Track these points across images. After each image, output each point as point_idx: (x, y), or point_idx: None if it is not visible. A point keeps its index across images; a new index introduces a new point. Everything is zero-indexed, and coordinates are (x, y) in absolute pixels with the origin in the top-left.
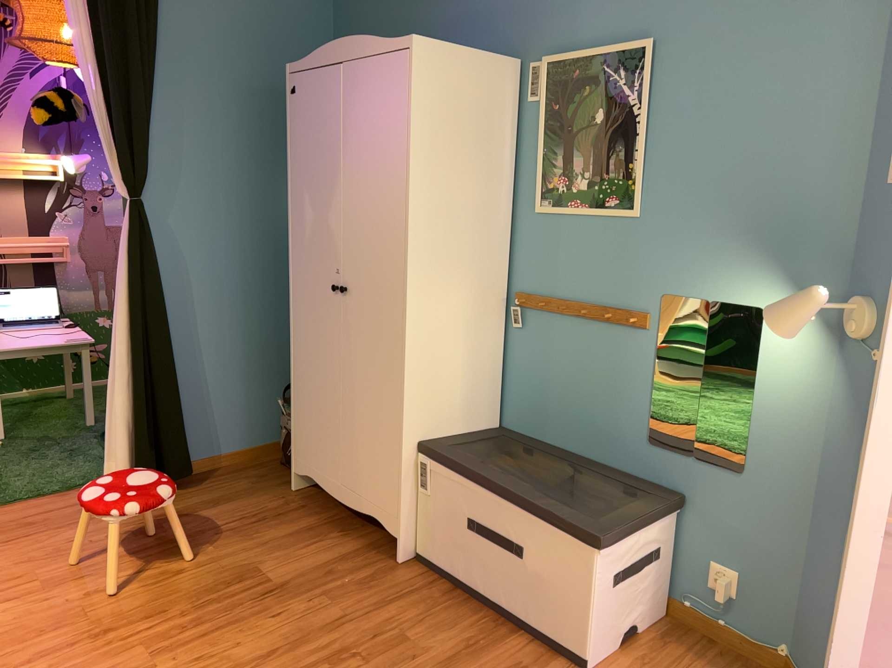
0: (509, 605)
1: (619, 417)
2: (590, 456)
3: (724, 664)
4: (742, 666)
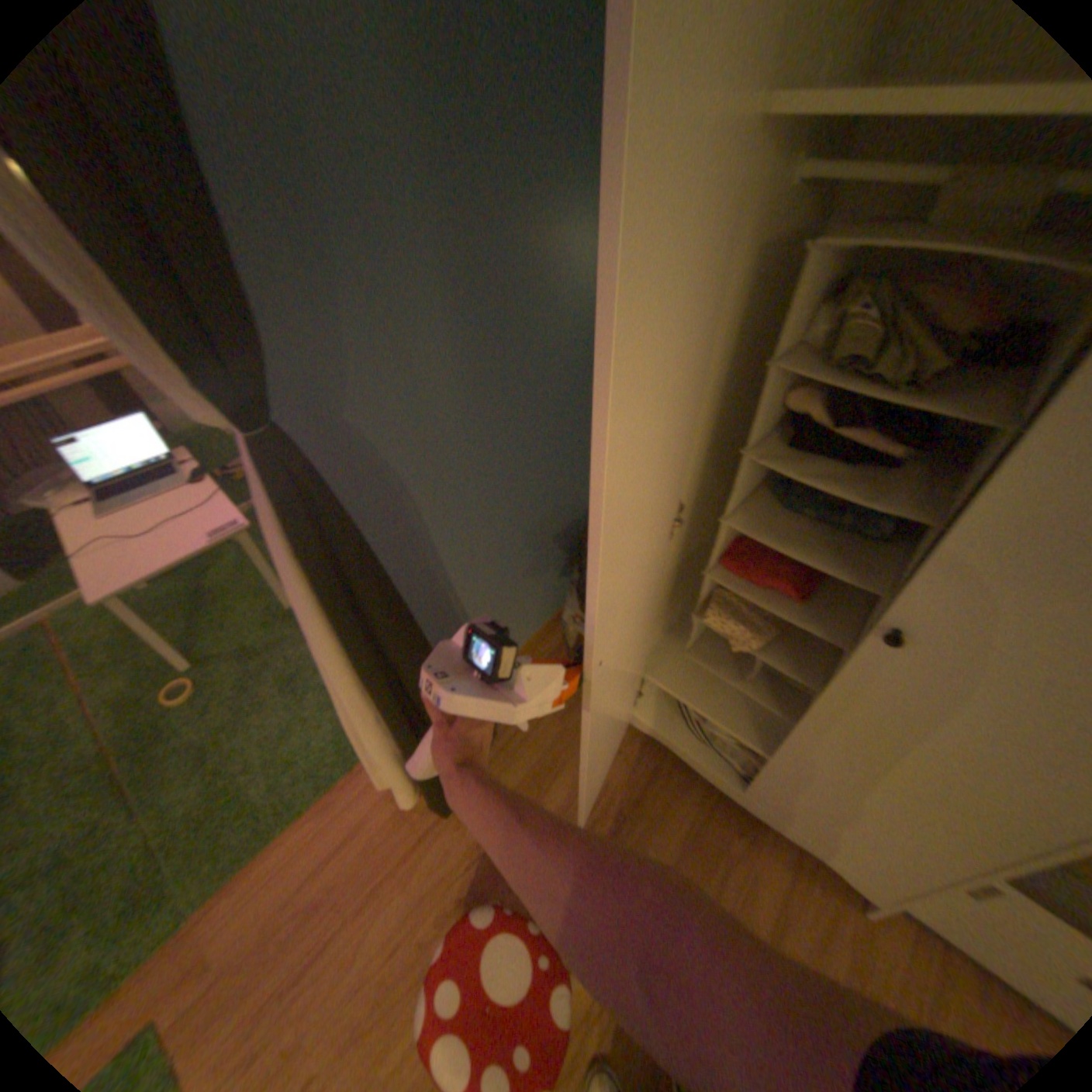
0: None
1: None
2: None
3: None
4: None
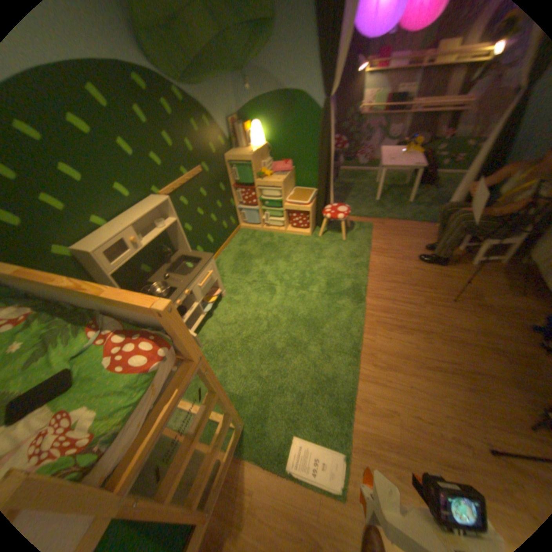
0: None
1: None
2: None
3: None
4: None
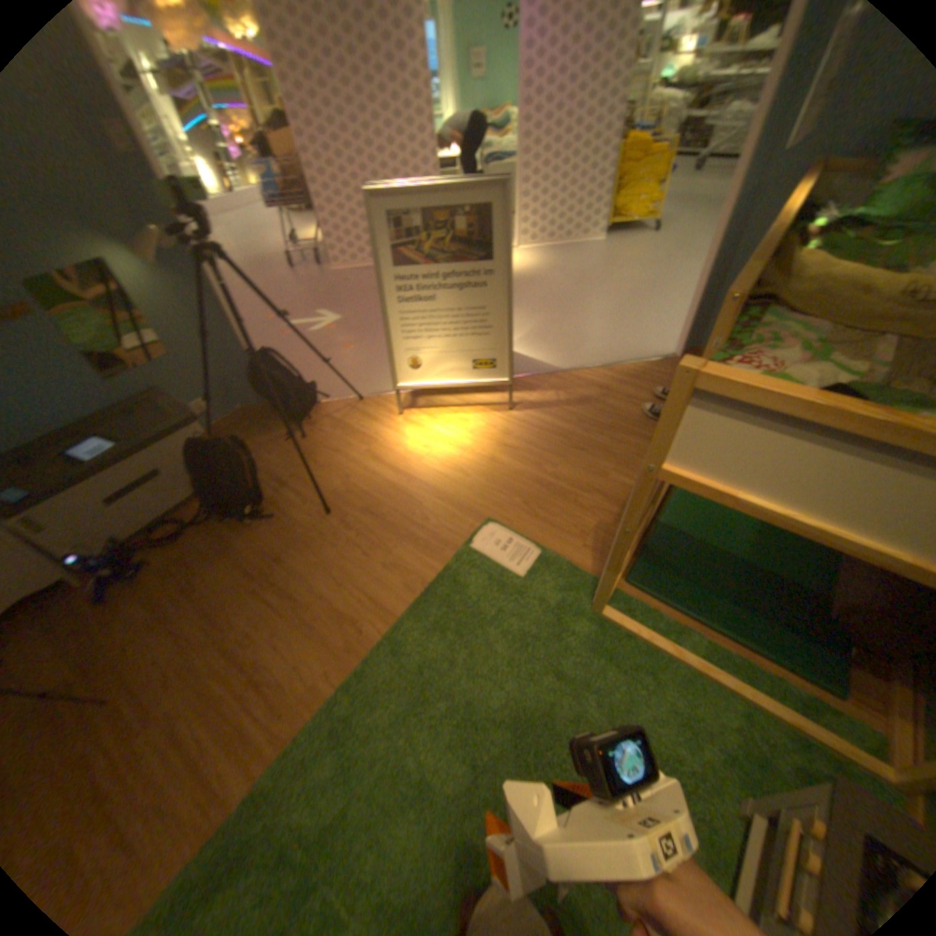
0: (172, 502)
1: (73, 382)
2: (77, 422)
3: (236, 430)
4: (238, 425)
